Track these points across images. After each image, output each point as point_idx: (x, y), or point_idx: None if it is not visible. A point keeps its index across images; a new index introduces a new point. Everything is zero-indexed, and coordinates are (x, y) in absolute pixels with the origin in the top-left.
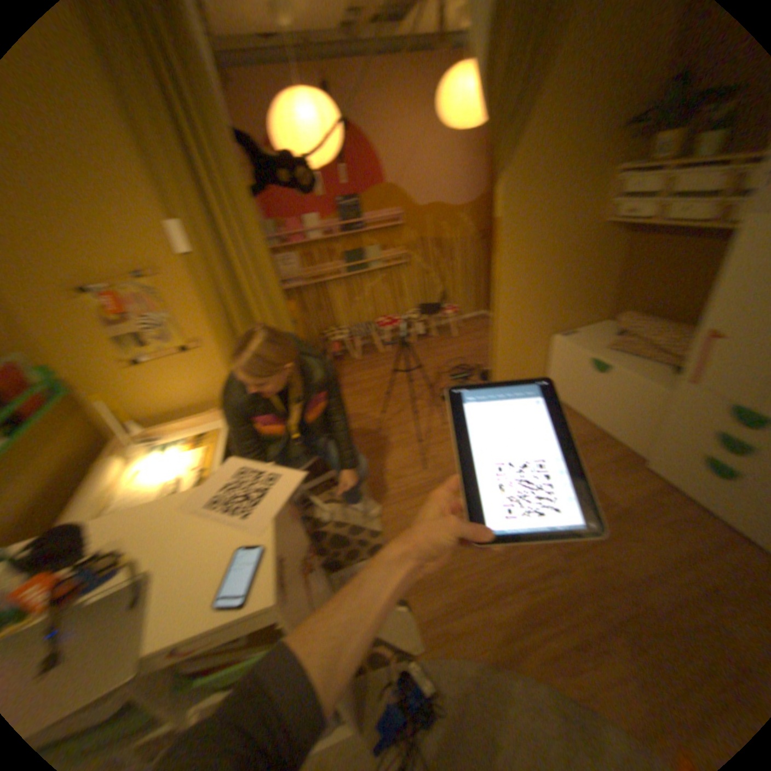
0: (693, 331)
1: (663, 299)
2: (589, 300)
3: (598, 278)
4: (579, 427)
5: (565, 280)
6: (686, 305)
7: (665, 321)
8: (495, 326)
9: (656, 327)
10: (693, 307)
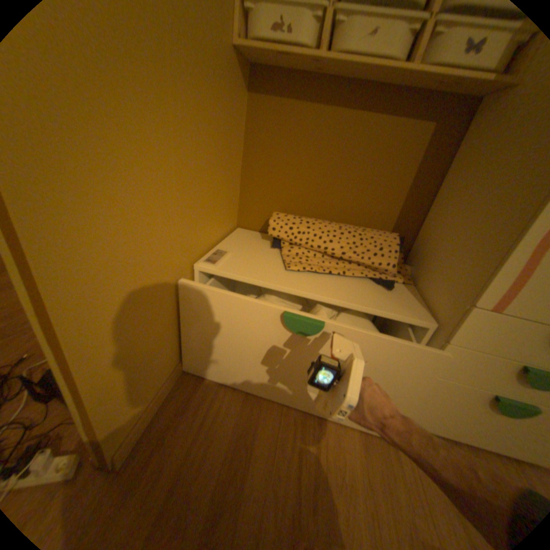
0: (363, 231)
1: (308, 195)
2: (224, 198)
3: (229, 162)
4: (286, 402)
5: (198, 149)
6: (335, 200)
7: (325, 222)
8: (41, 278)
9: (325, 230)
10: (343, 202)
